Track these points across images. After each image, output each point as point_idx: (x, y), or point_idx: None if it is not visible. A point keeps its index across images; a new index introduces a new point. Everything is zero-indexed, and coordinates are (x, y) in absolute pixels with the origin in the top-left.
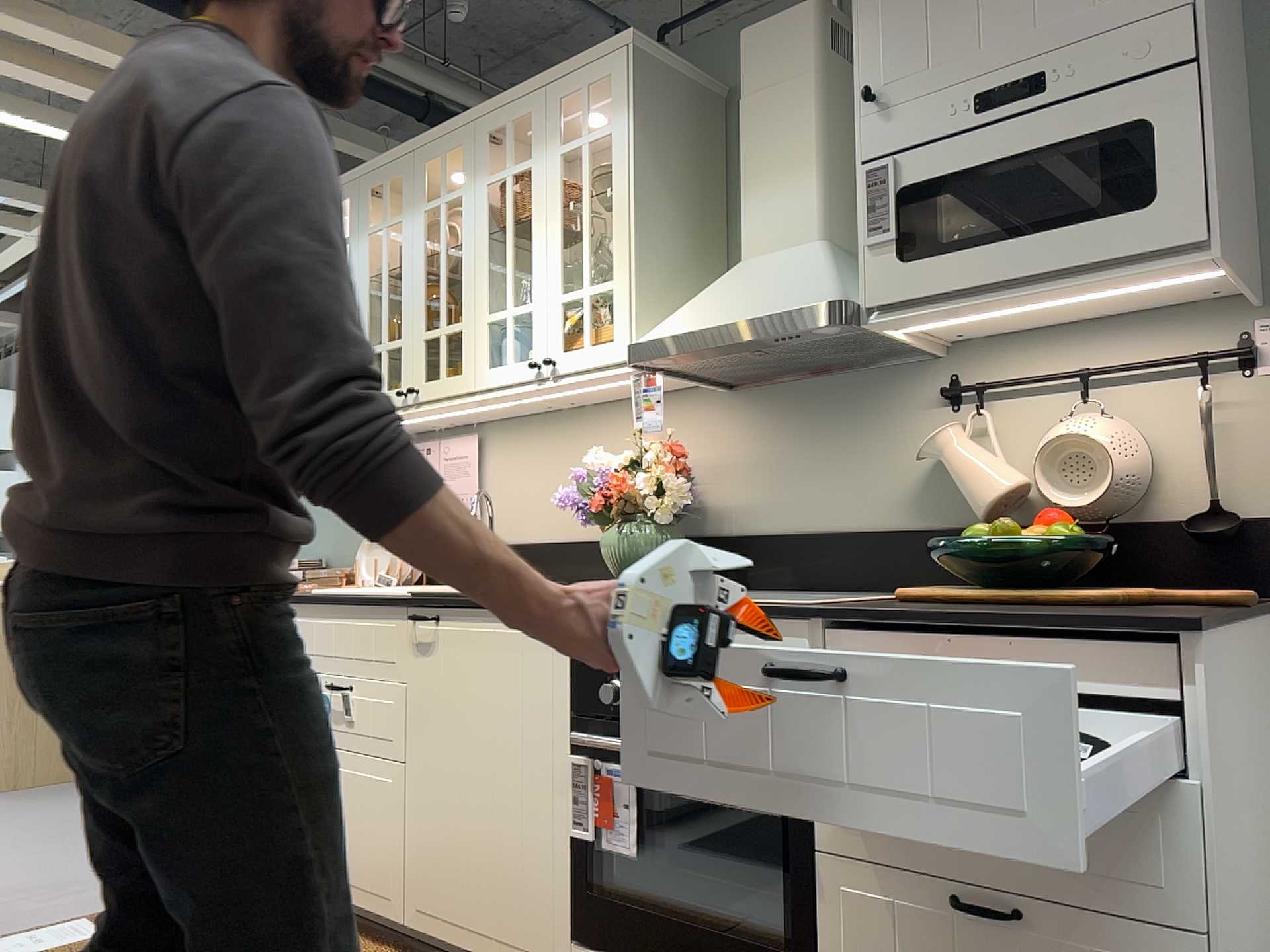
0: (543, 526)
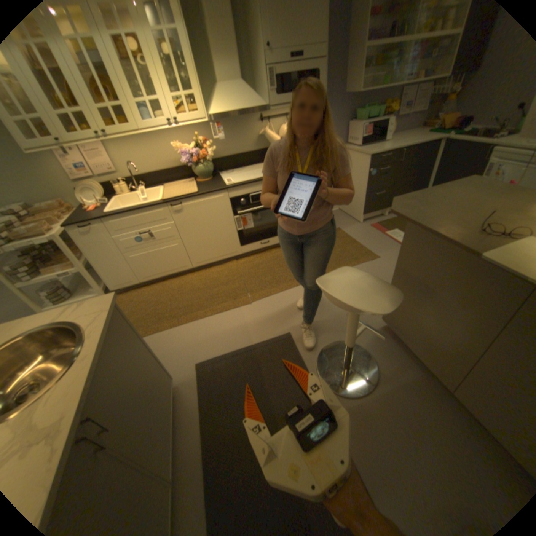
0: (147, 168)
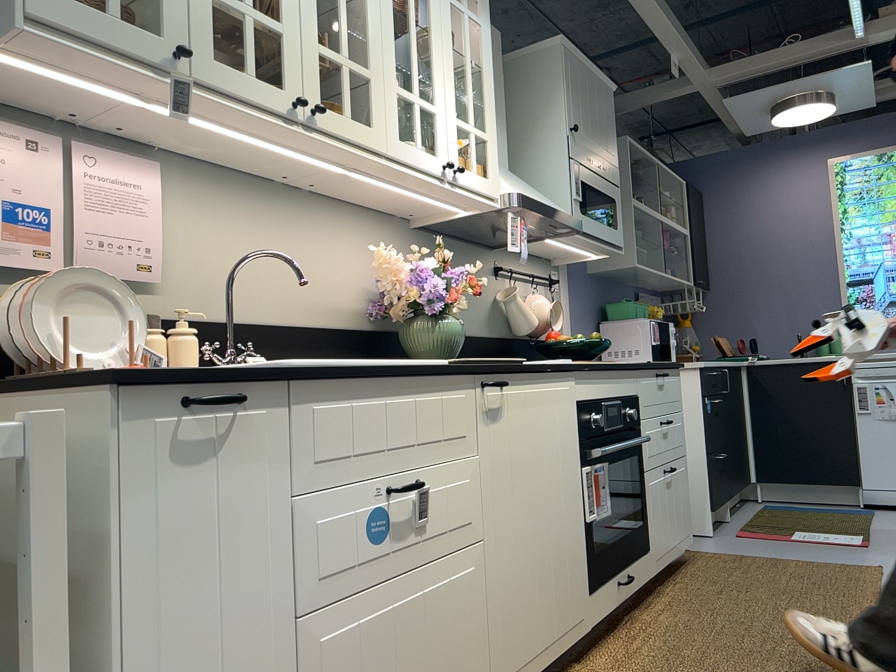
0: (257, 305)
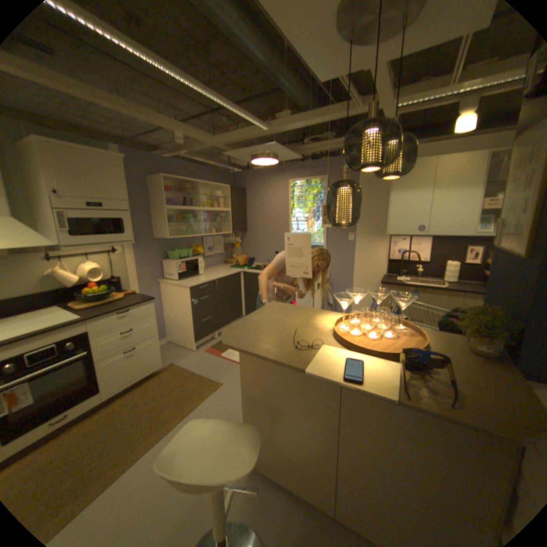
0: None
